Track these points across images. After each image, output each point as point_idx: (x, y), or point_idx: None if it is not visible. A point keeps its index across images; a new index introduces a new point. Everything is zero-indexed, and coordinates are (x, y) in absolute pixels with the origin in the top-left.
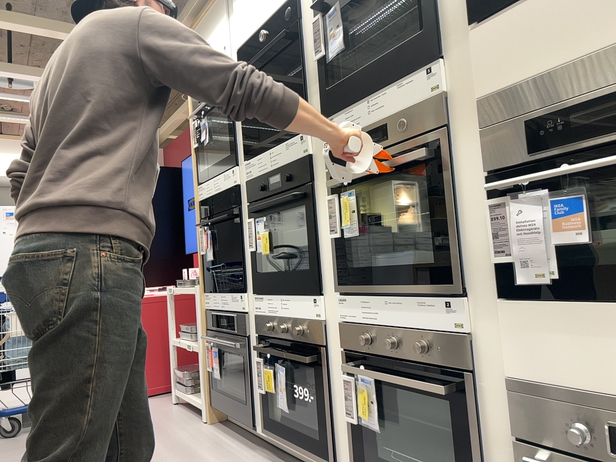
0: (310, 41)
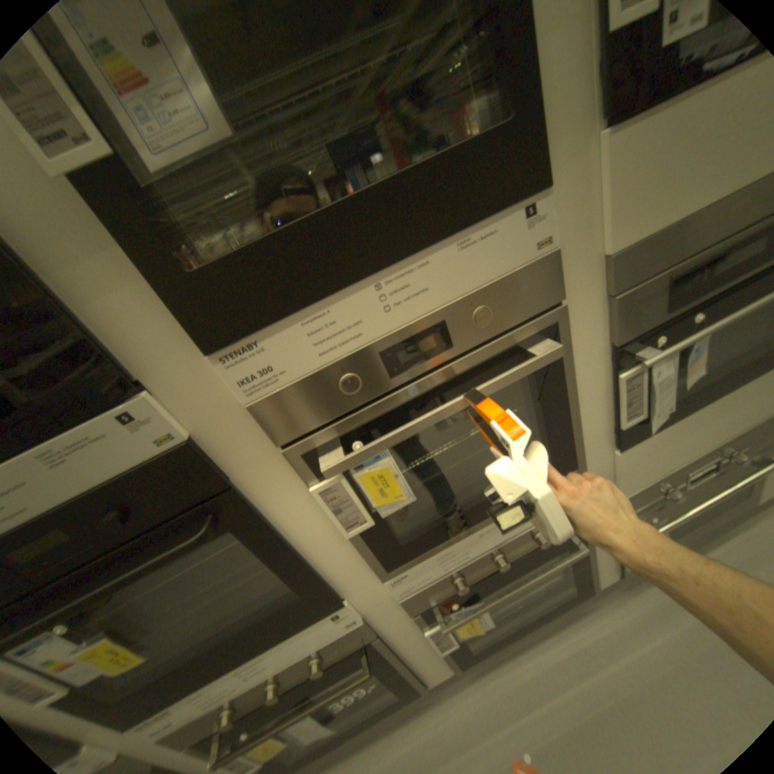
0: None
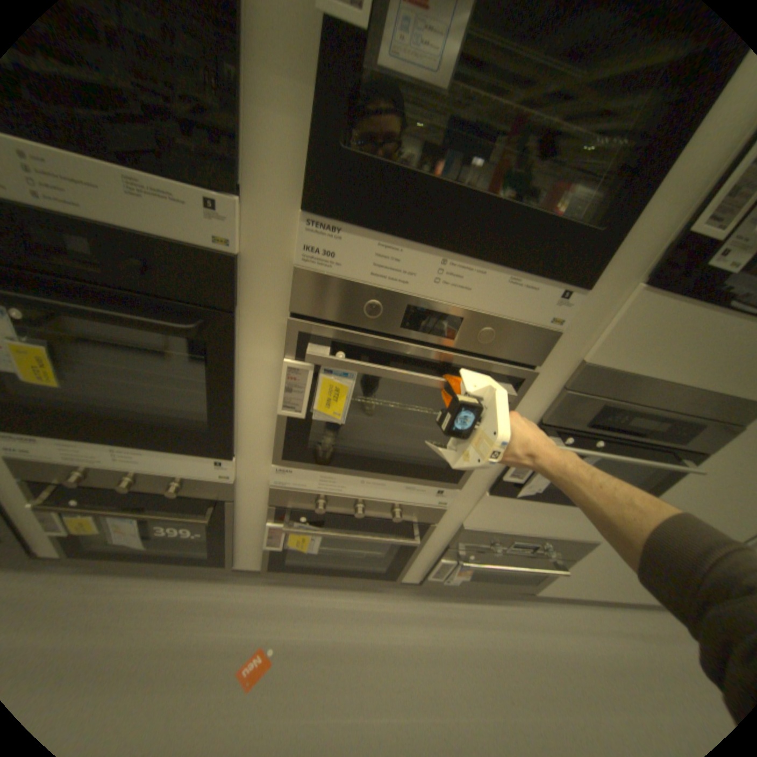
0: None
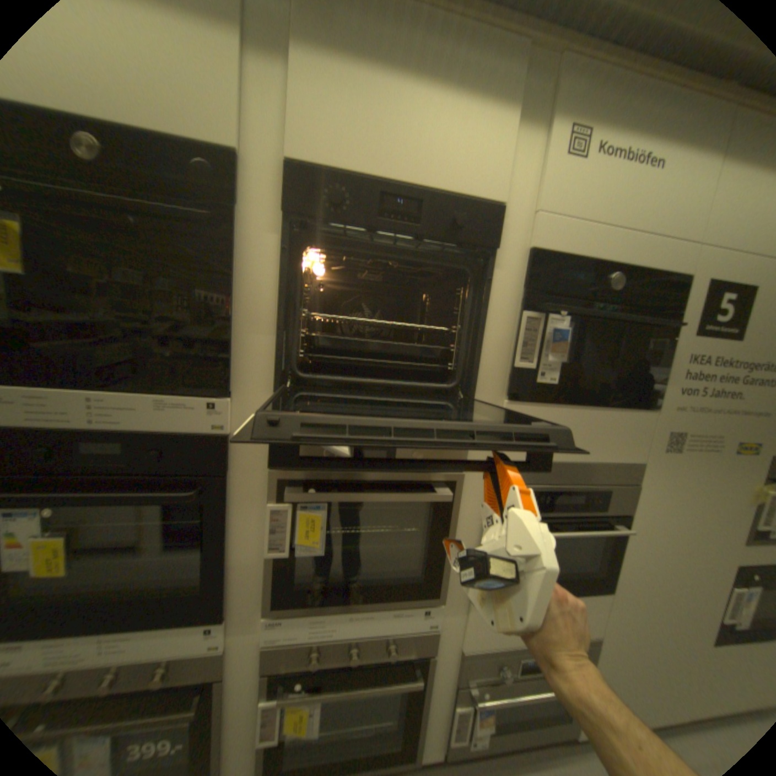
0: (259, 259)
